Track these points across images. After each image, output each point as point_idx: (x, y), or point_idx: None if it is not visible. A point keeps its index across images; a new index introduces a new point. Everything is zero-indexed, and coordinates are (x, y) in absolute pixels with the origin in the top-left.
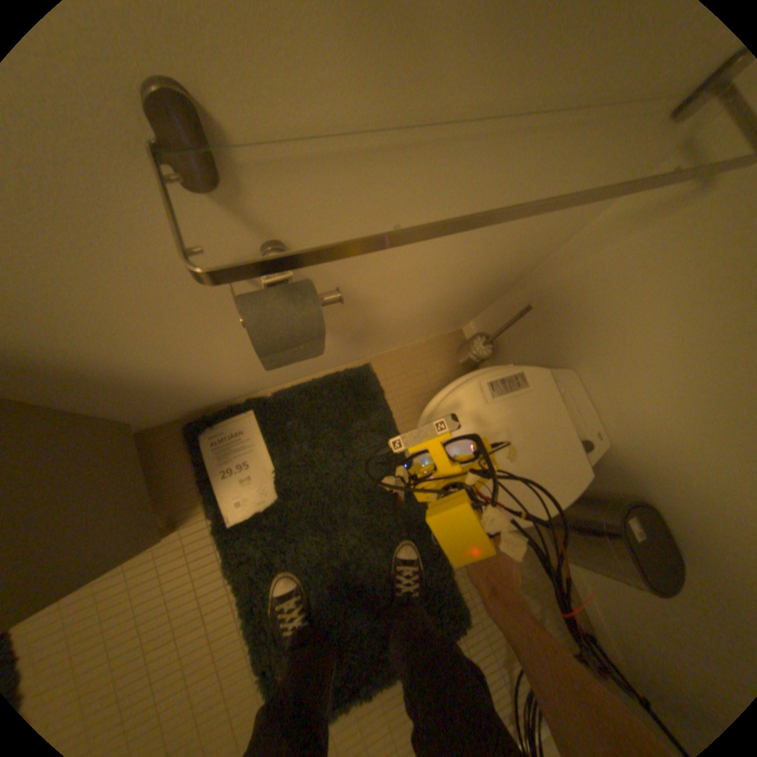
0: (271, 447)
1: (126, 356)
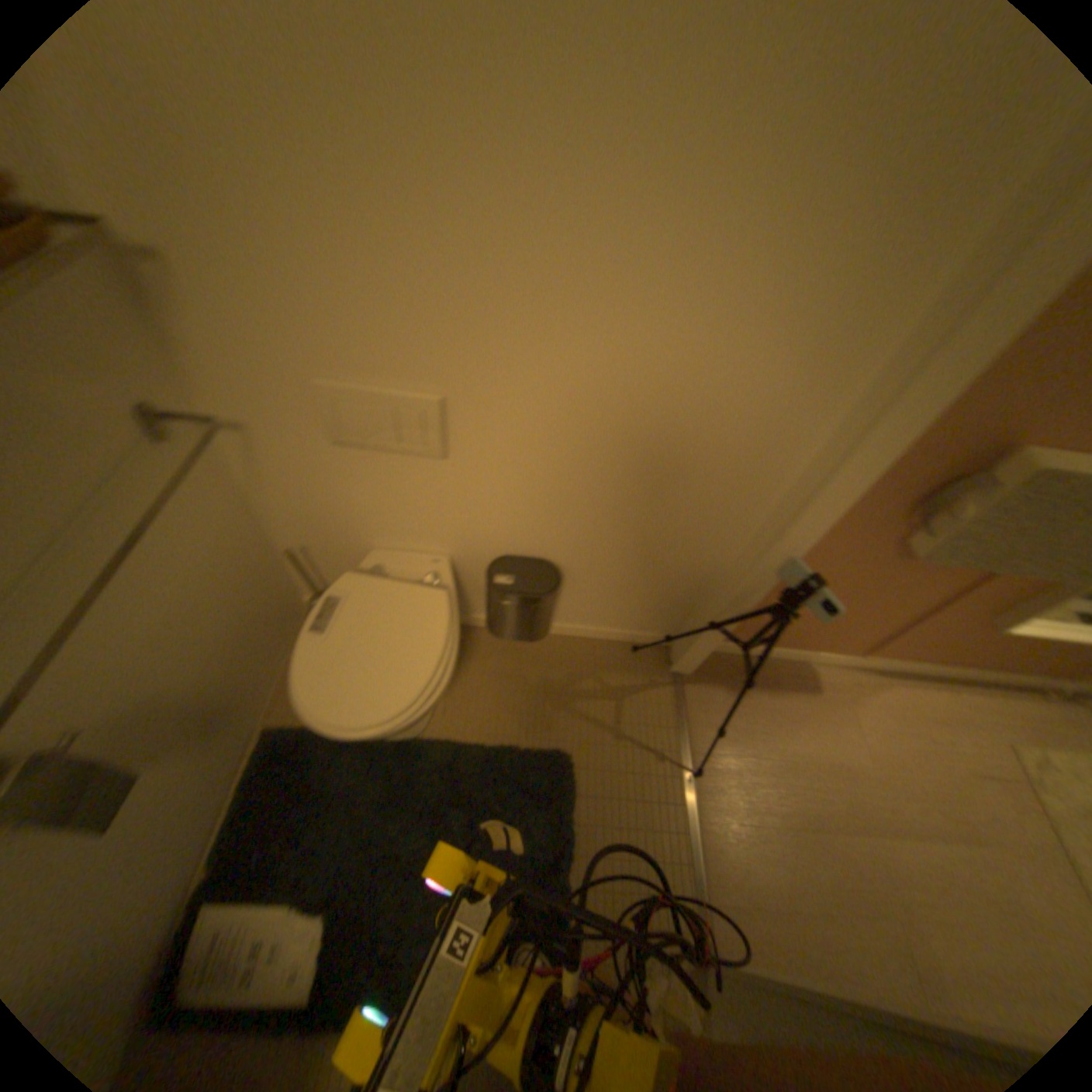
0: (260, 898)
1: None
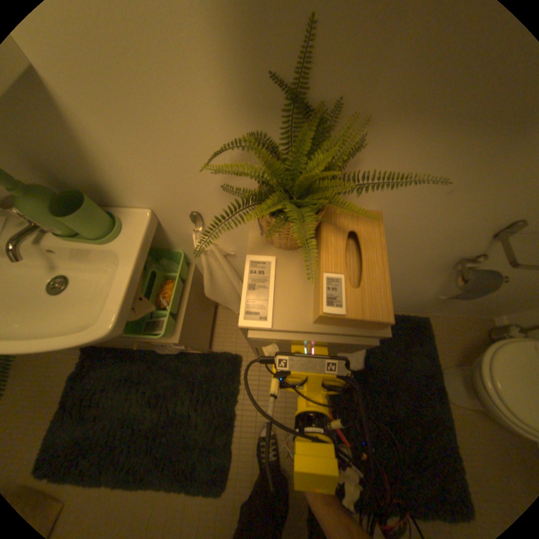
0: None
1: None
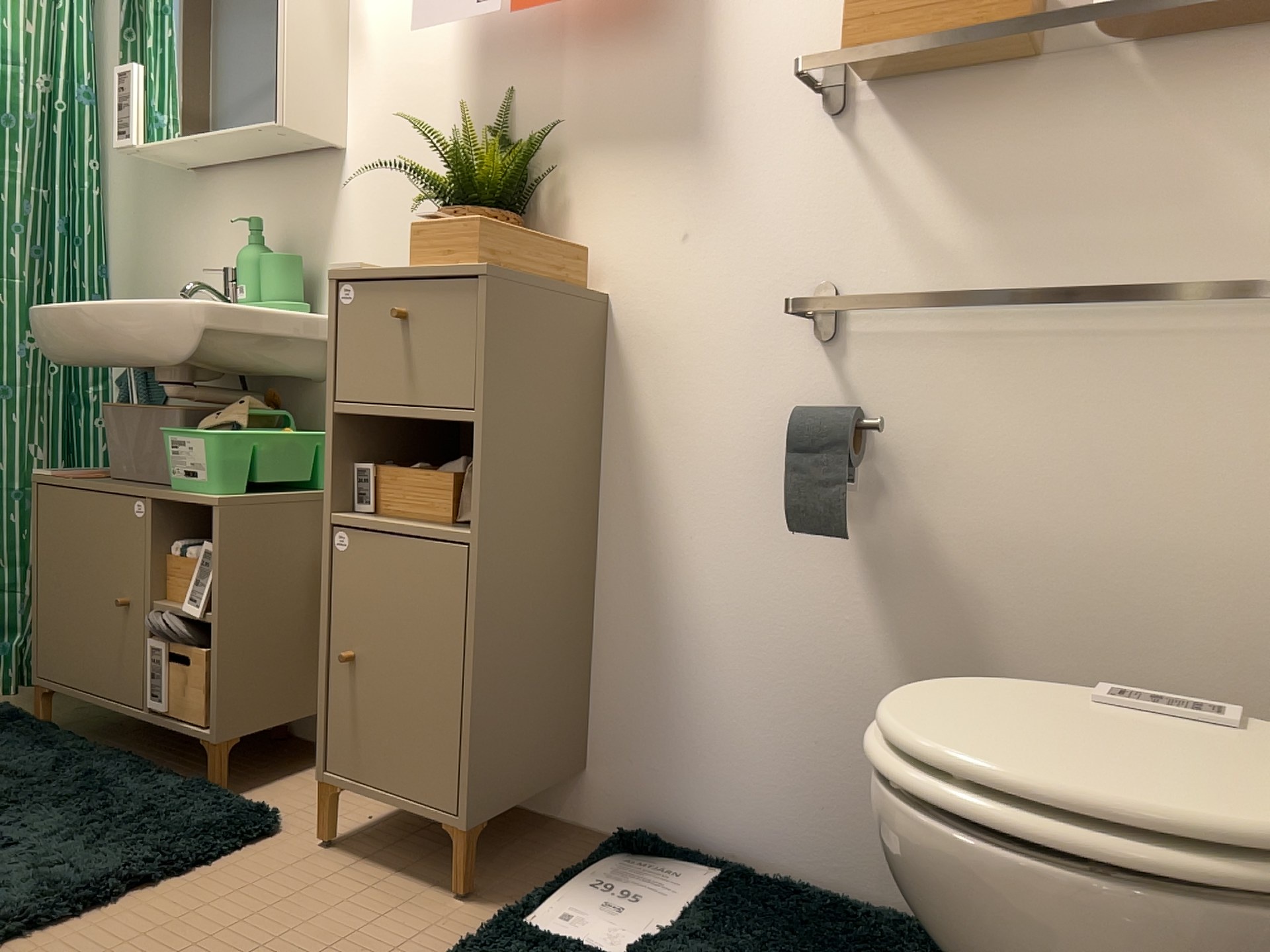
0: (697, 898)
1: (695, 531)
